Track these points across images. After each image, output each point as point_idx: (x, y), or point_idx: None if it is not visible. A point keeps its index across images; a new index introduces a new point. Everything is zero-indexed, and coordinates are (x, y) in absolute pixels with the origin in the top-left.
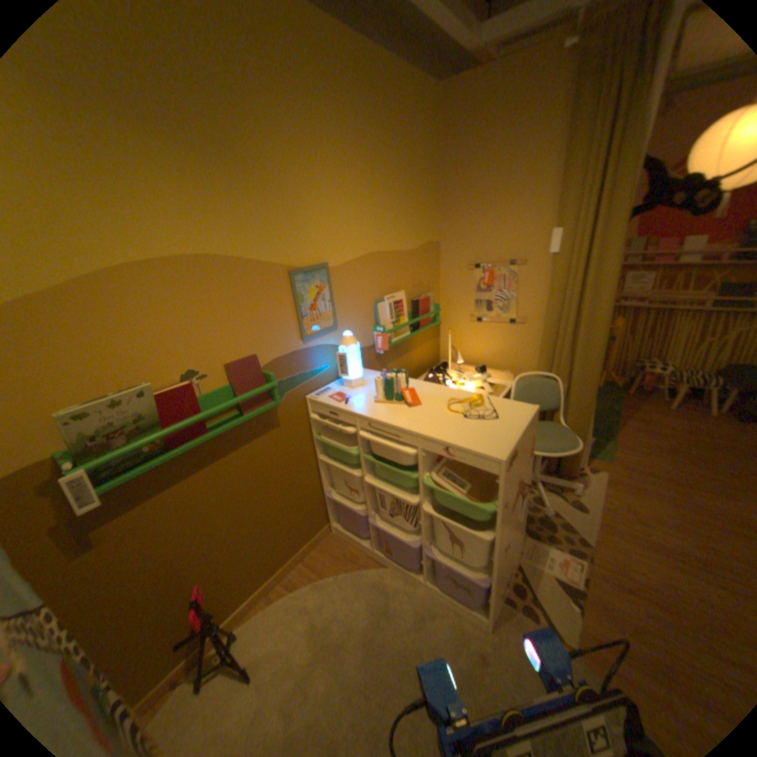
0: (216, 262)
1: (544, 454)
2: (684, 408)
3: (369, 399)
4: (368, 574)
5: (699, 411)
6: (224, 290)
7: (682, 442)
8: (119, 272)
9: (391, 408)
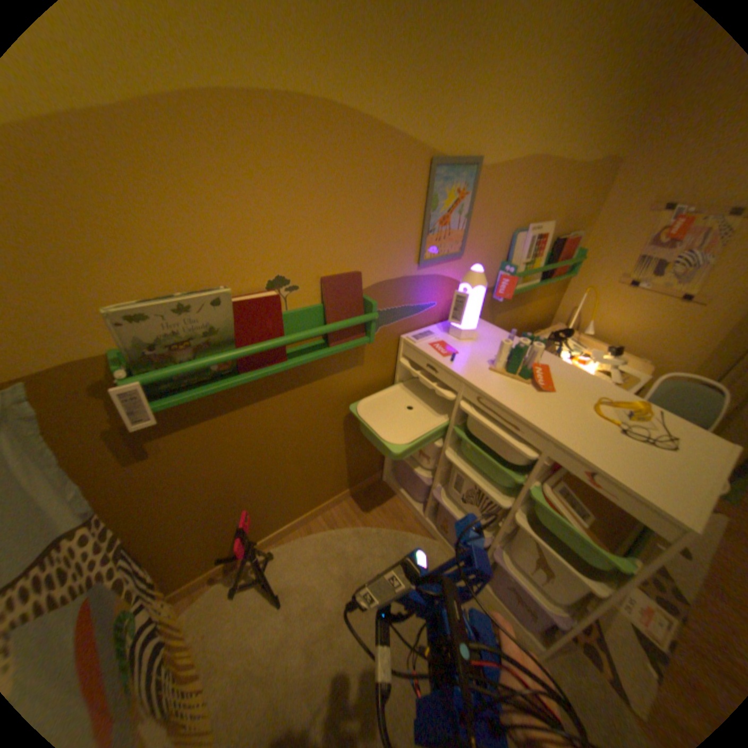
0: (345, 119)
1: None
2: None
3: (481, 362)
4: (415, 539)
5: None
6: (344, 168)
7: None
8: (210, 103)
9: (513, 386)
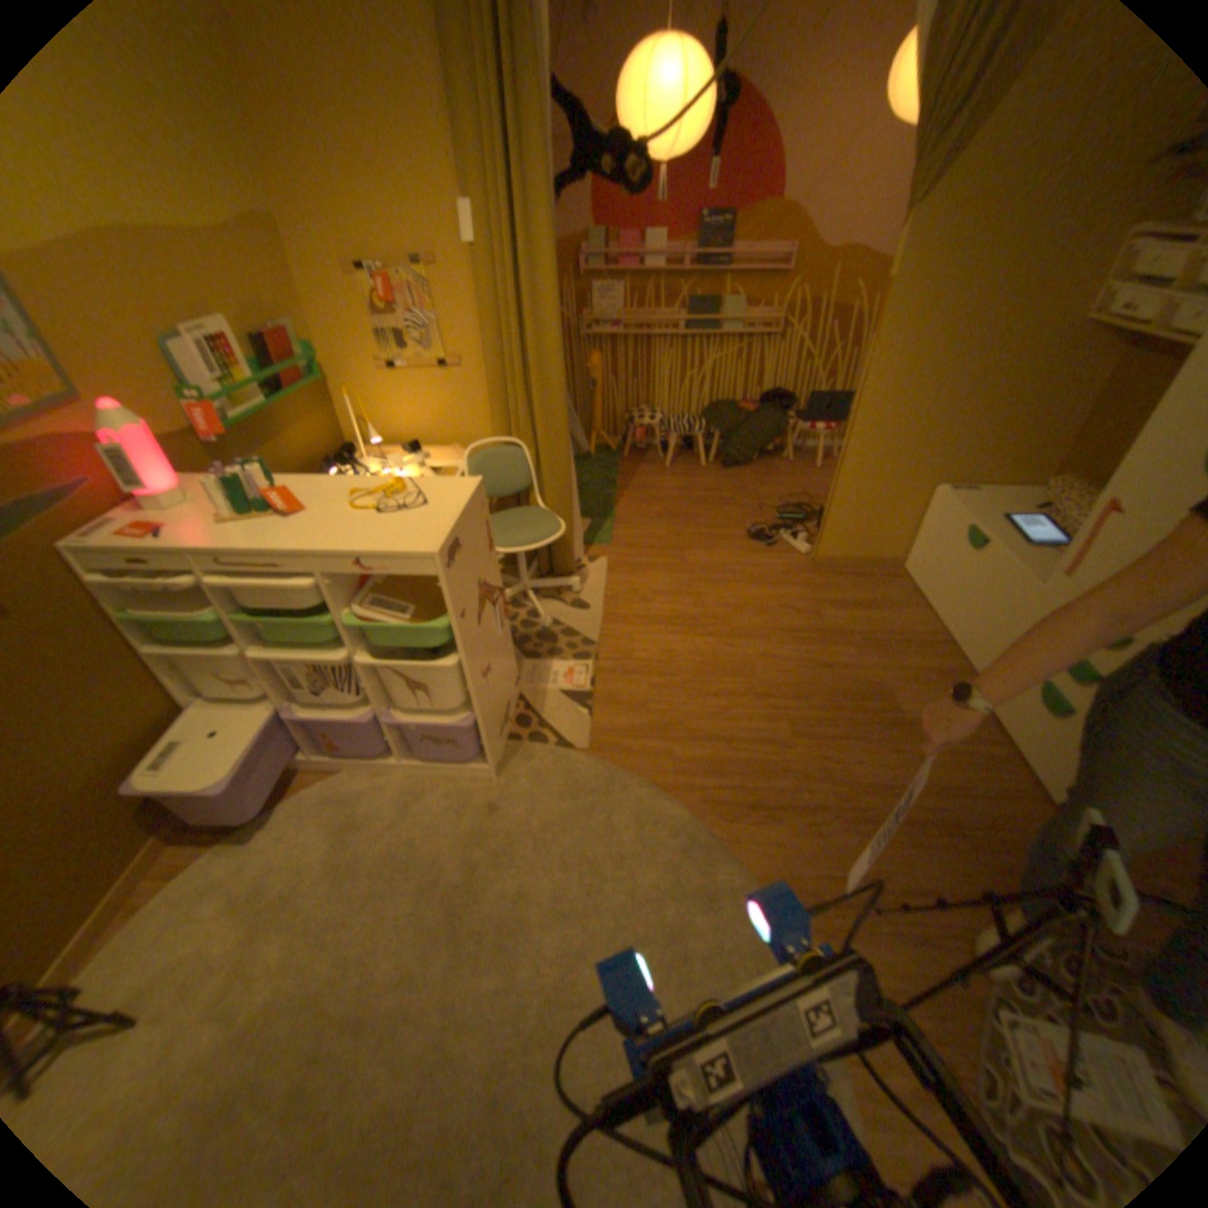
0: None
1: (522, 550)
2: (677, 464)
3: (204, 522)
4: (311, 792)
5: (690, 465)
6: None
7: (675, 503)
8: None
9: (252, 527)
